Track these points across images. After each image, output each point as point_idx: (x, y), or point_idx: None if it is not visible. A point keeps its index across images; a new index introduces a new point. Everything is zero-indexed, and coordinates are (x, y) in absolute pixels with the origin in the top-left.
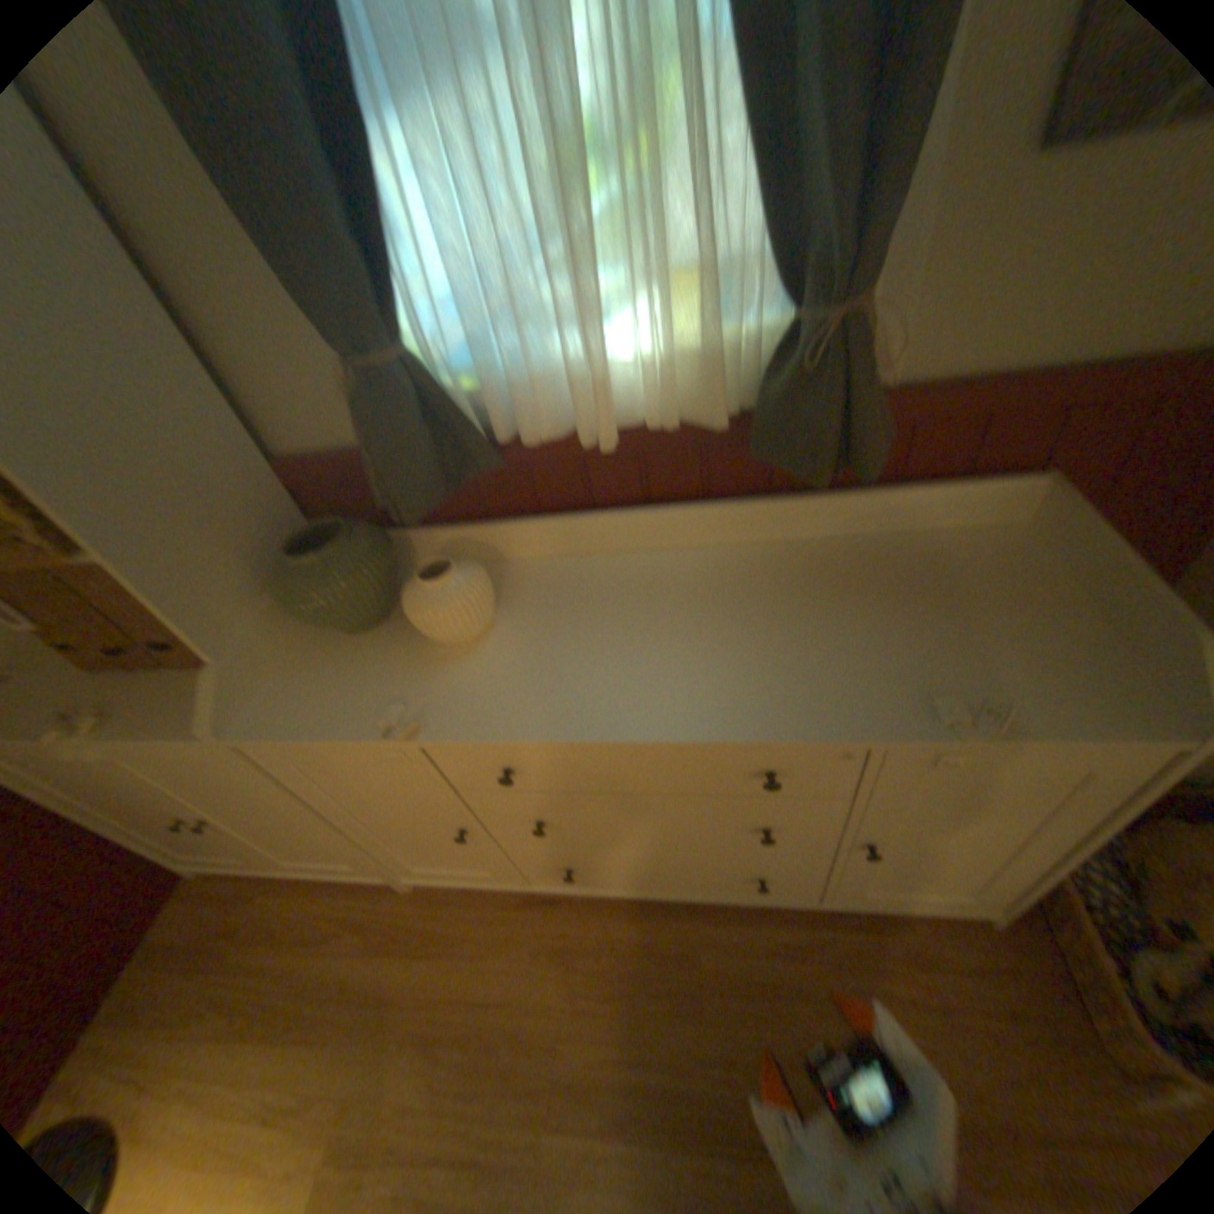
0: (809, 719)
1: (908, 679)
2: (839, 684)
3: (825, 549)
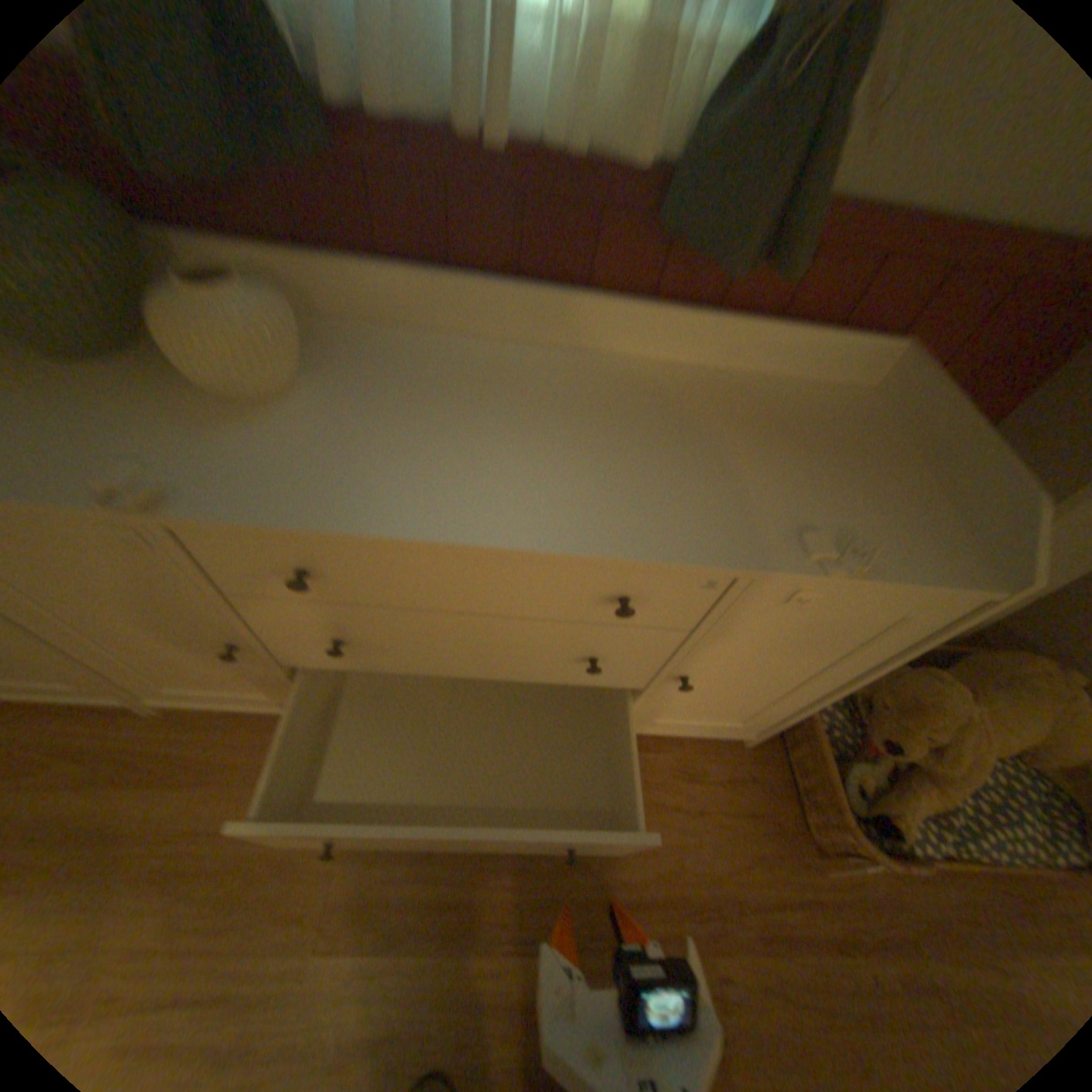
0: (683, 543)
1: (779, 514)
2: (713, 510)
3: (697, 378)
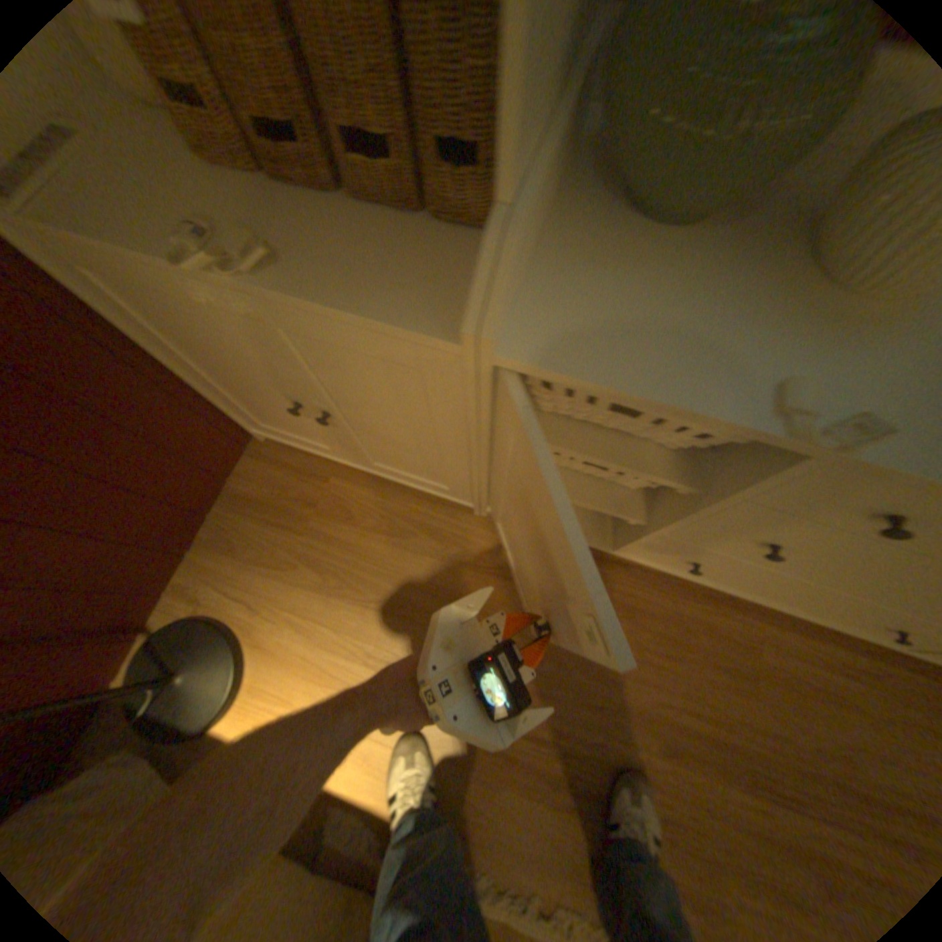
0: None
1: None
2: None
3: None
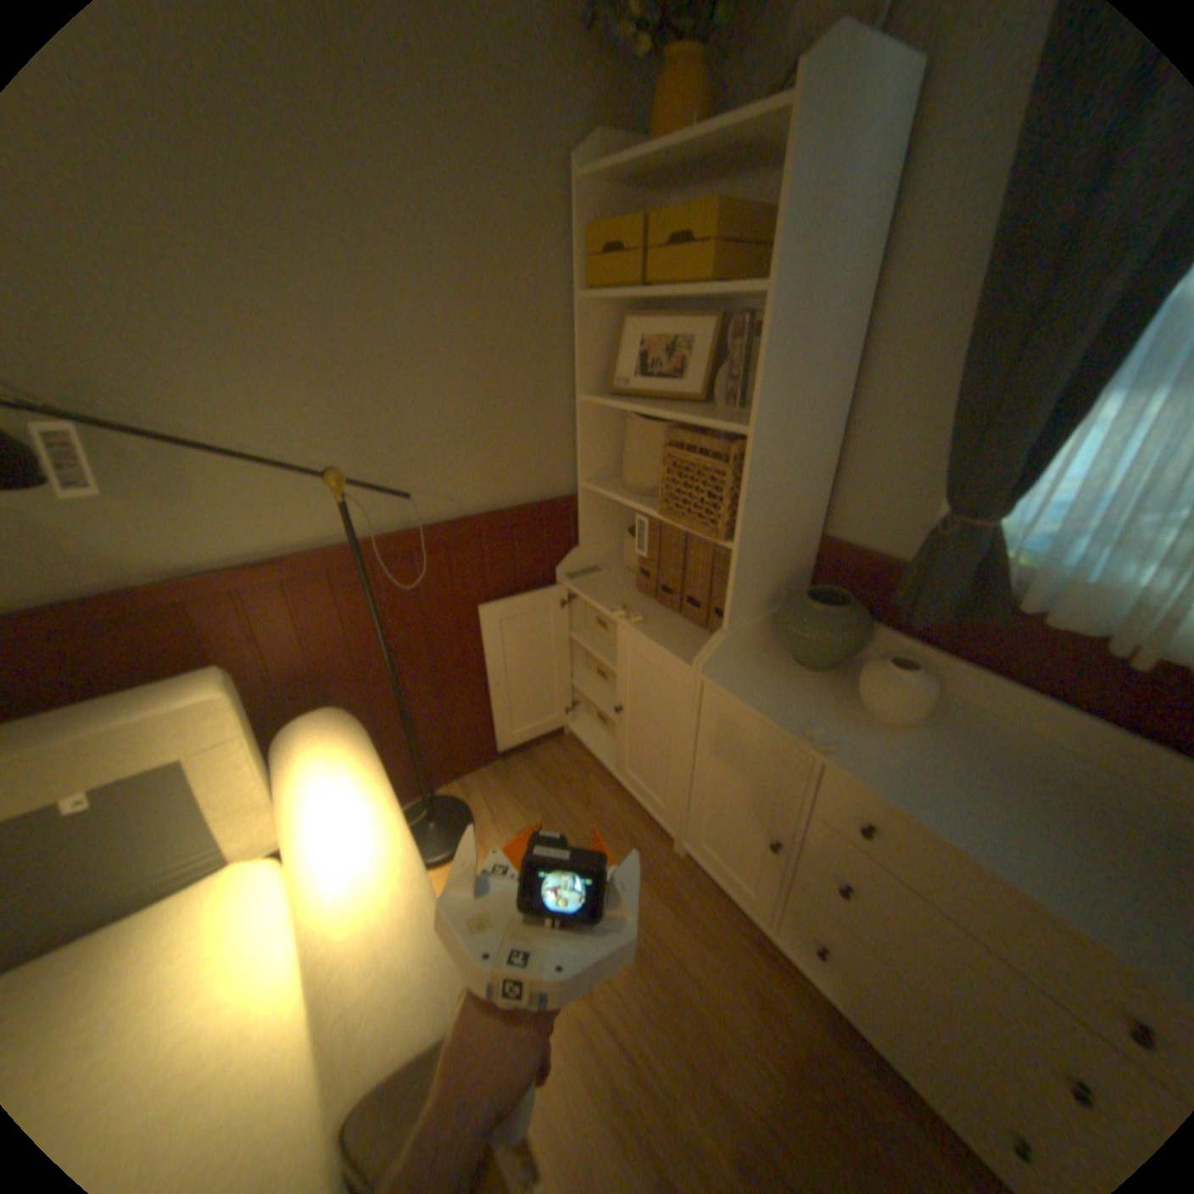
0: None
1: None
2: None
3: None
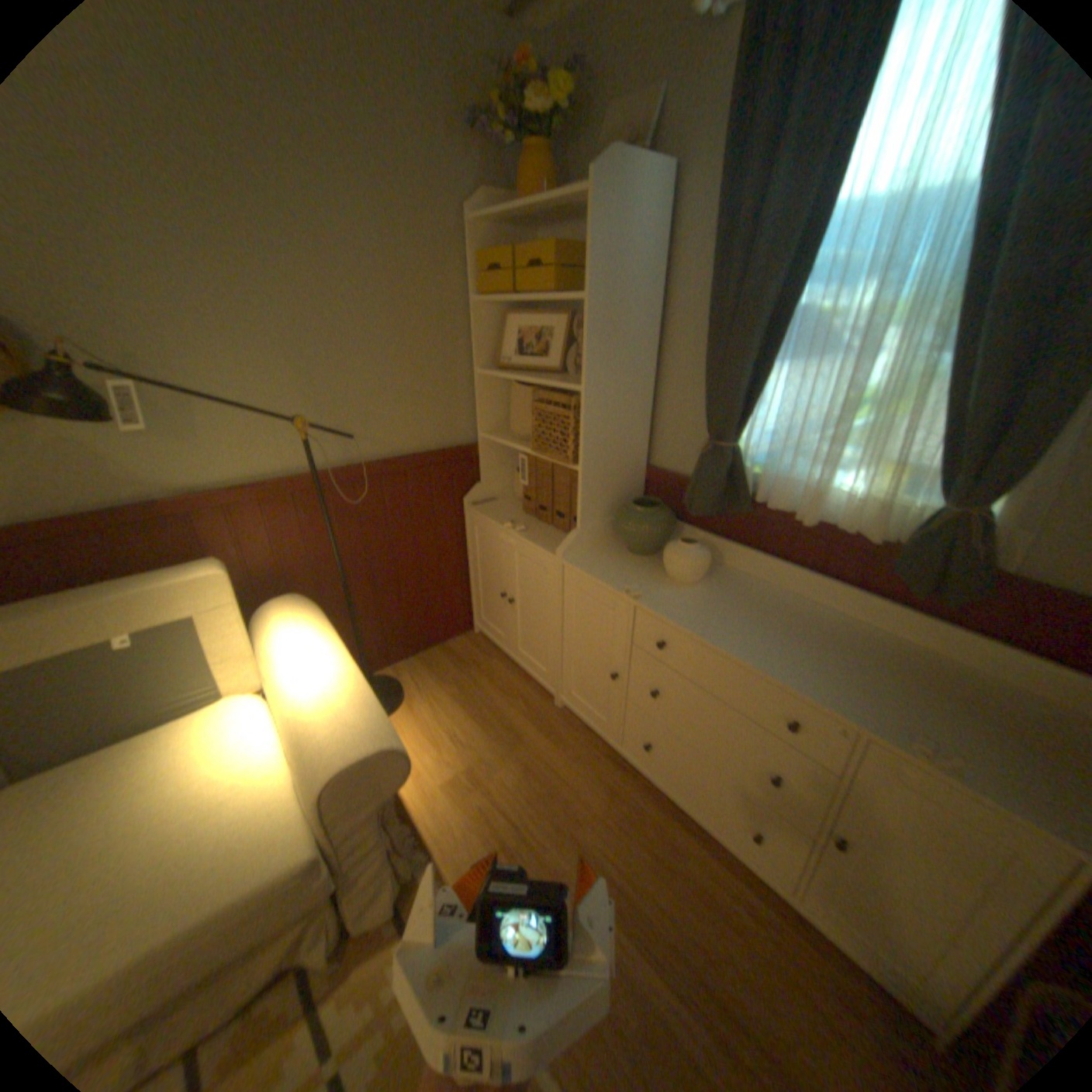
0: (832, 701)
1: (910, 723)
2: (864, 700)
3: (924, 655)
